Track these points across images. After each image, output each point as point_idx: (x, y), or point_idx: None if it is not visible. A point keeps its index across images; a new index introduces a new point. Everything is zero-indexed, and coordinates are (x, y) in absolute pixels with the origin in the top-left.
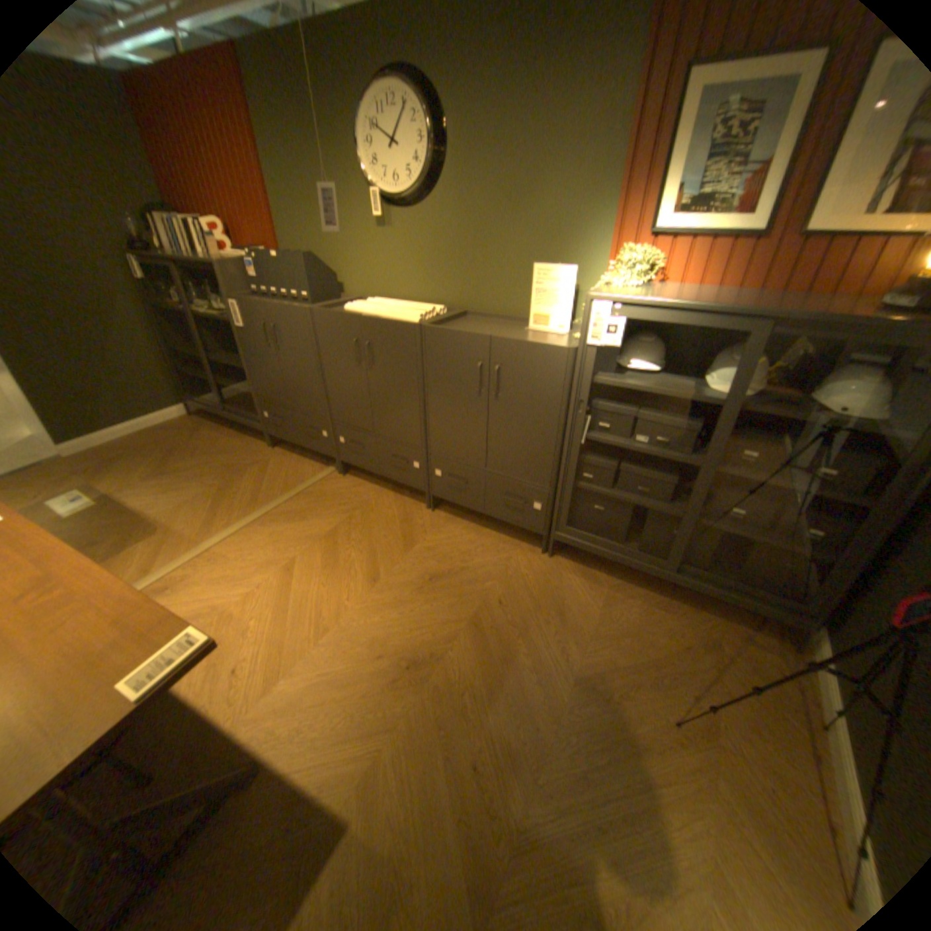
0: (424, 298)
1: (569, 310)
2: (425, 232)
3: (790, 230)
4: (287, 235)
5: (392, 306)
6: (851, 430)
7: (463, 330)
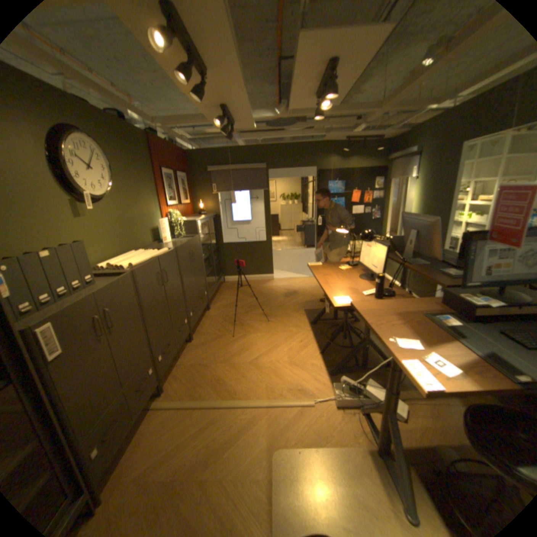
0: (113, 253)
1: (169, 232)
2: (106, 215)
3: (179, 203)
4: None
5: (133, 256)
6: (213, 234)
7: (181, 243)
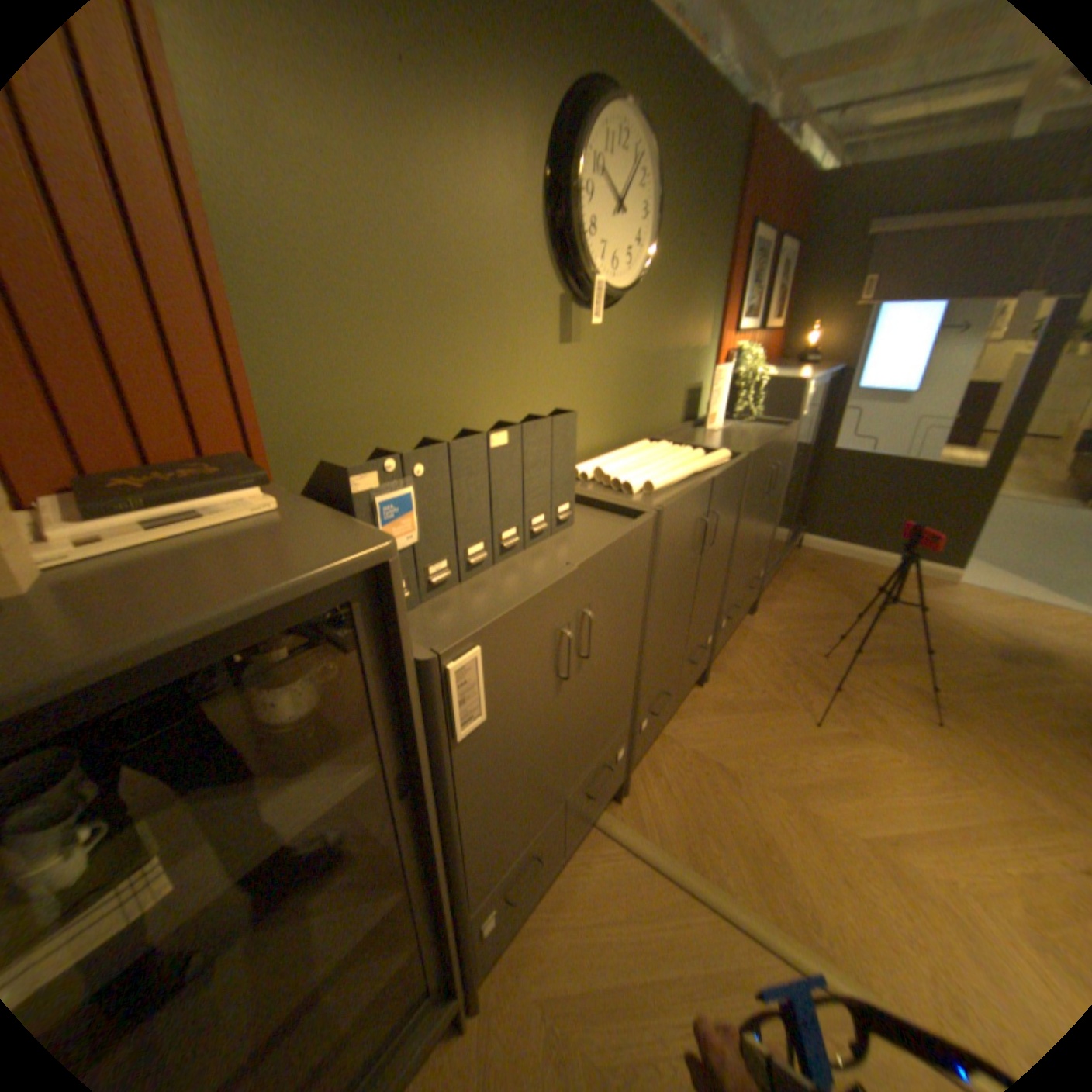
0: (607, 441)
1: (726, 402)
2: (618, 345)
3: (762, 327)
4: (311, 393)
5: (650, 459)
6: (818, 421)
7: (760, 442)
